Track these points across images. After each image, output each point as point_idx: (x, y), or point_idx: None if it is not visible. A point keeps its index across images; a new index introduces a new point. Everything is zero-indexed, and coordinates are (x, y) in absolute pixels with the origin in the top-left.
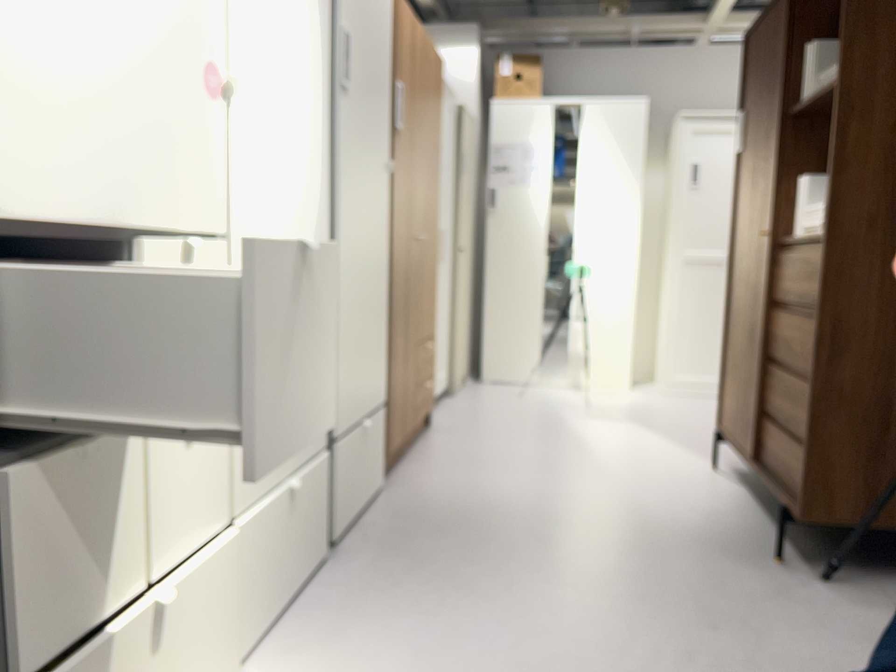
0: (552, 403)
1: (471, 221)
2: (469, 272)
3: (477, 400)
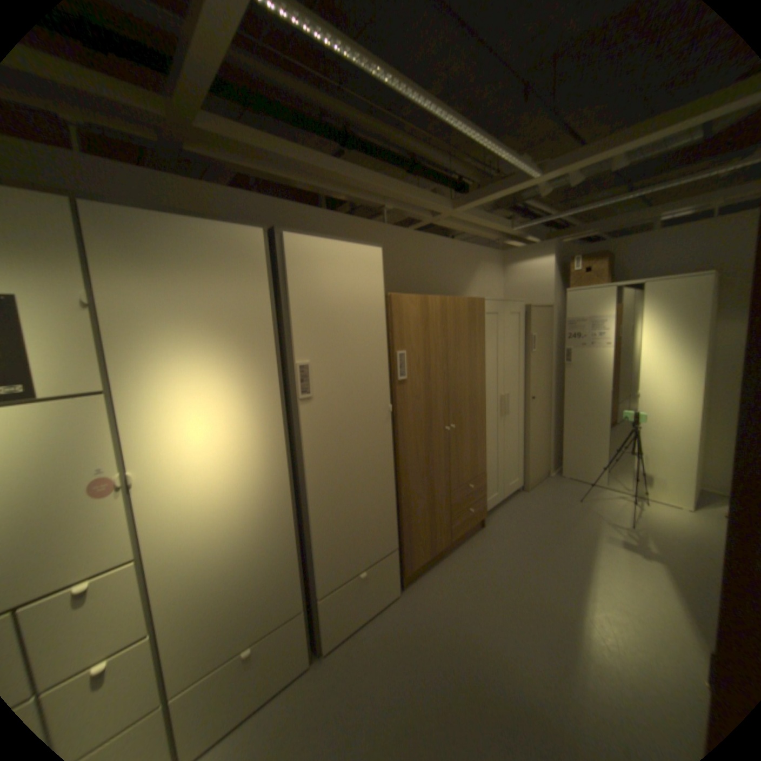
0: (602, 516)
1: (549, 374)
2: (548, 407)
3: (543, 500)
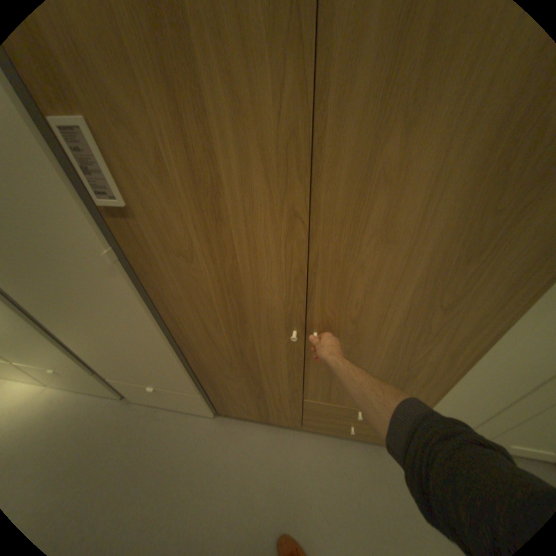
0: None
1: None
2: None
3: None
